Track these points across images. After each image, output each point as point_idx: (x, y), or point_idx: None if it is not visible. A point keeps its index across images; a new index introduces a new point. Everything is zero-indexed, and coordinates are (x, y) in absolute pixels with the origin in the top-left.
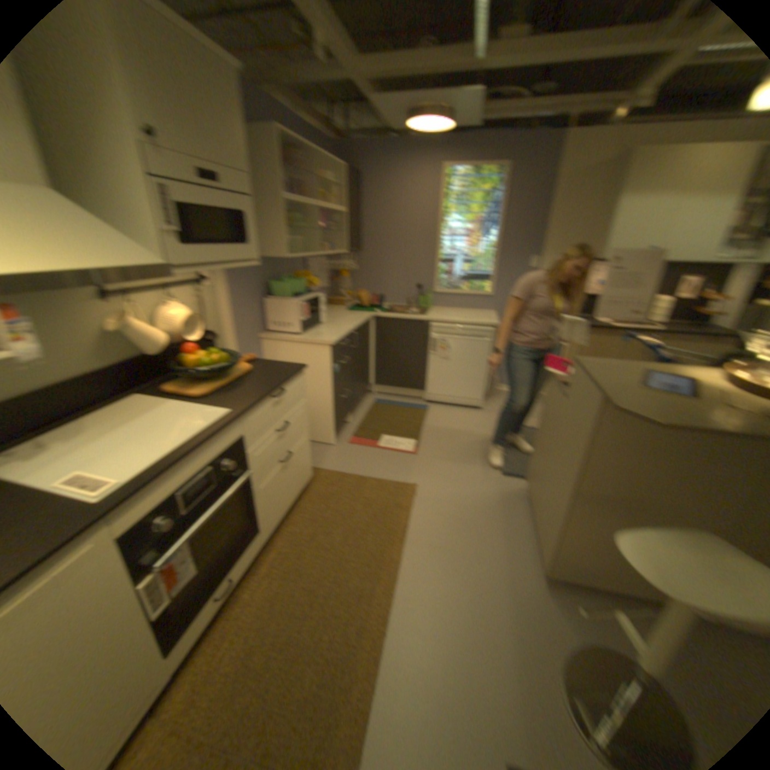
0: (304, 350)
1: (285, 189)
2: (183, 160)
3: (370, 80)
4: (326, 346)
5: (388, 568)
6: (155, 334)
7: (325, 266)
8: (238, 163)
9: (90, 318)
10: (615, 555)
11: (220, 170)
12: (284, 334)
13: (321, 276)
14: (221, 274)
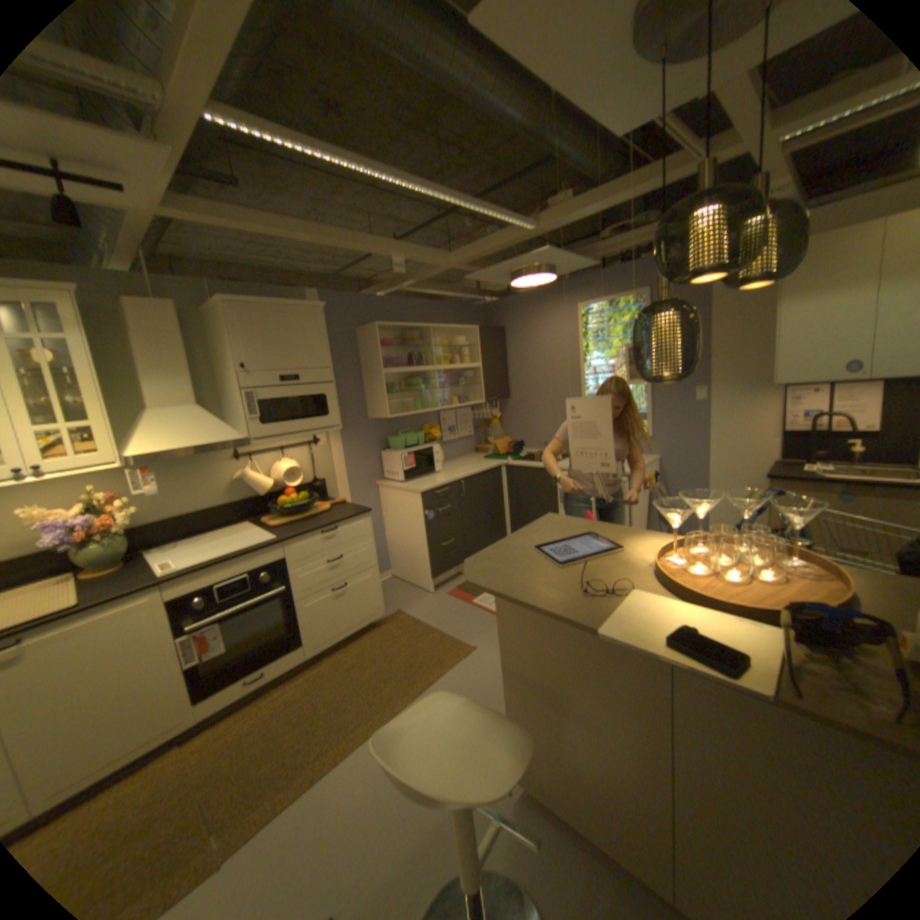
0: (406, 497)
1: (399, 365)
2: (273, 374)
3: (477, 262)
4: (420, 494)
5: (384, 716)
6: (267, 482)
7: (473, 417)
8: (325, 364)
9: (231, 472)
10: (563, 772)
11: (306, 373)
12: (395, 483)
13: (467, 428)
14: (341, 436)
